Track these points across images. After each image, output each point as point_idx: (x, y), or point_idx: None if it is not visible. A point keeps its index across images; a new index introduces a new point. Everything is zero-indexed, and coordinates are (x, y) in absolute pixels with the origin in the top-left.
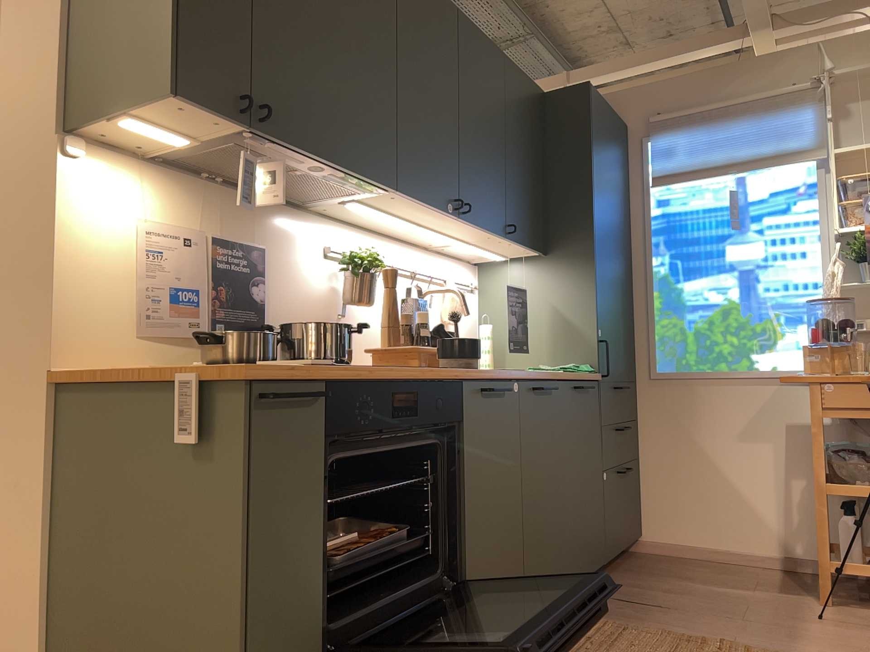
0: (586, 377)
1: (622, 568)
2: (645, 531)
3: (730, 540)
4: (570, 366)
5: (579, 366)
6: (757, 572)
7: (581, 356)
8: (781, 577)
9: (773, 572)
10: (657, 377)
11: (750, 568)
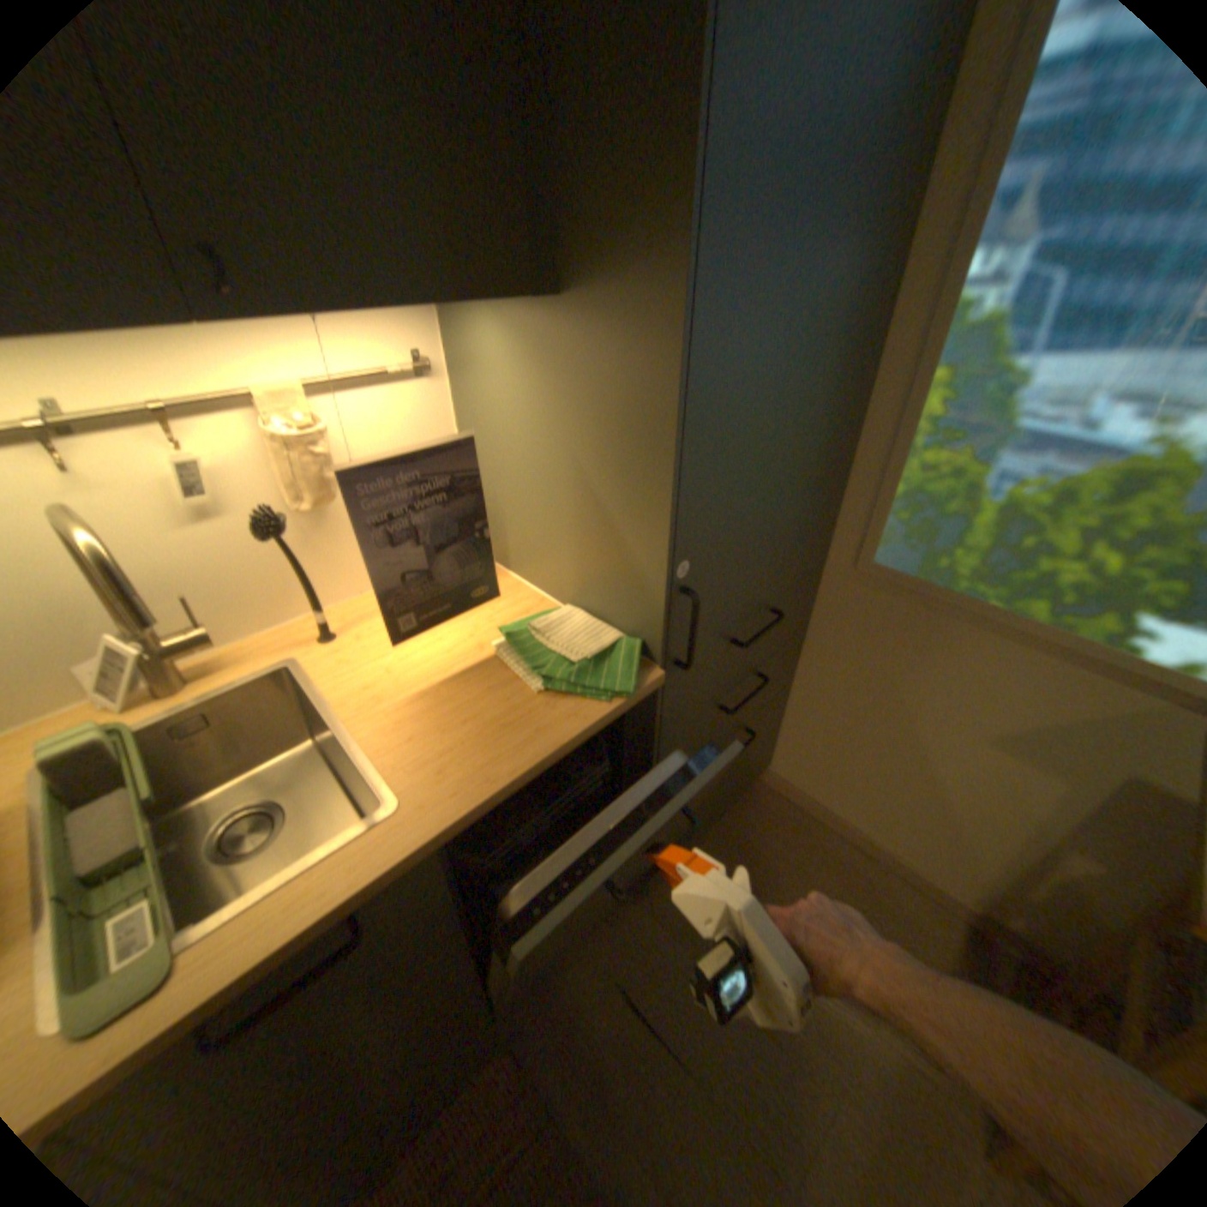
0: (592, 716)
1: (703, 843)
2: (776, 764)
3: (900, 846)
4: (584, 653)
5: (614, 646)
6: (920, 925)
7: (631, 611)
8: (956, 960)
9: (948, 932)
10: (870, 571)
11: (914, 900)
